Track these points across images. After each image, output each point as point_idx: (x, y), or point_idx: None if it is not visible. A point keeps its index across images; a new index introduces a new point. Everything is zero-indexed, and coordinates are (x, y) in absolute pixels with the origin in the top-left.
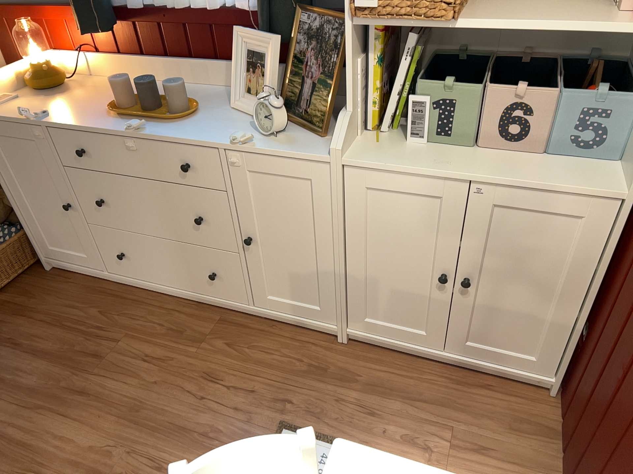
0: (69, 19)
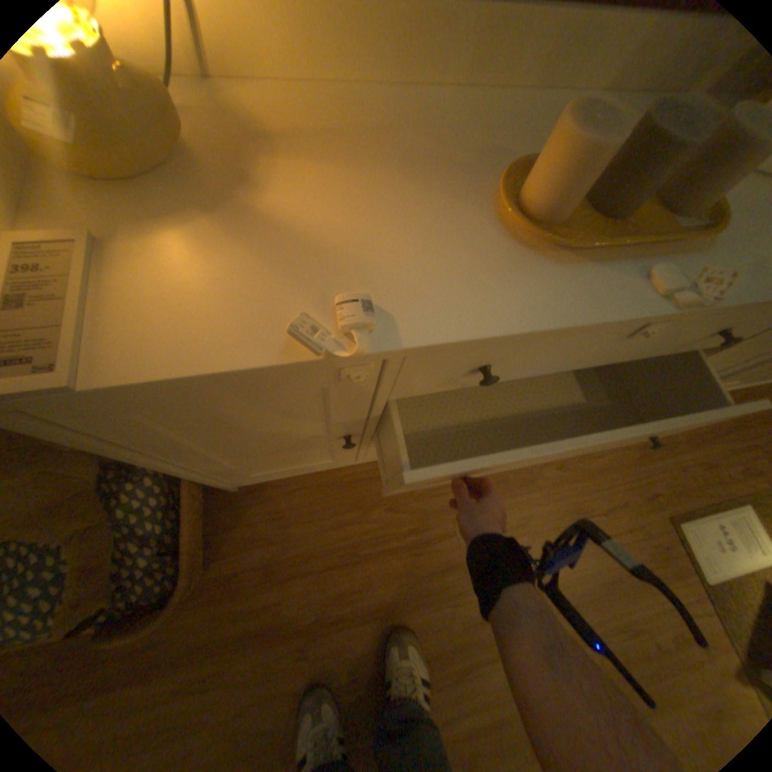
0: None
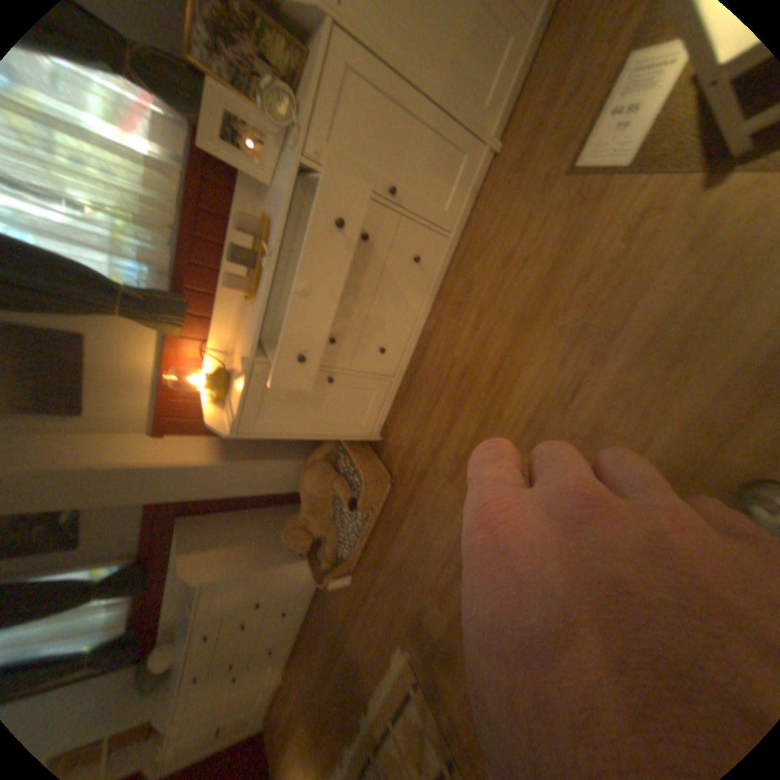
0: (163, 350)
